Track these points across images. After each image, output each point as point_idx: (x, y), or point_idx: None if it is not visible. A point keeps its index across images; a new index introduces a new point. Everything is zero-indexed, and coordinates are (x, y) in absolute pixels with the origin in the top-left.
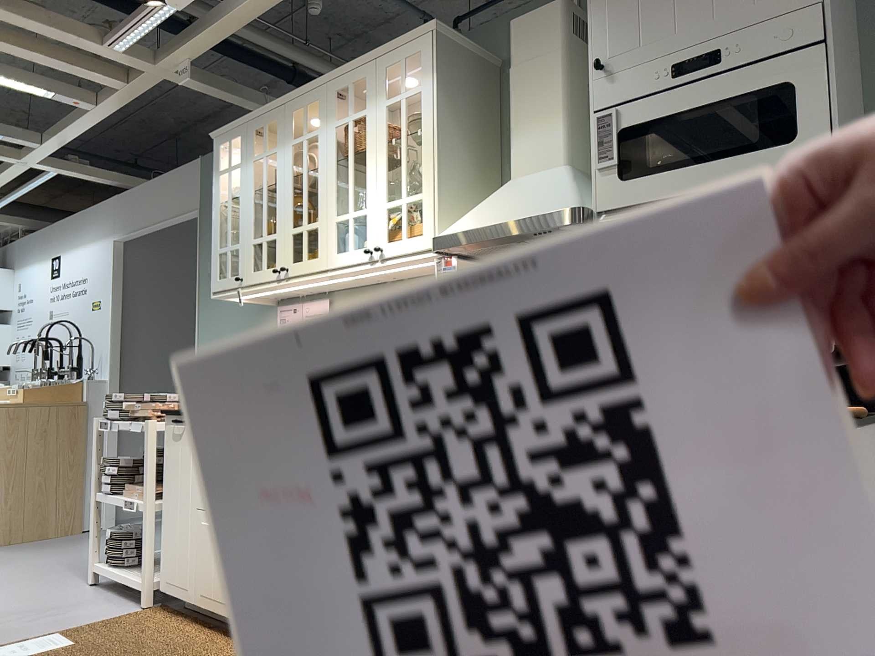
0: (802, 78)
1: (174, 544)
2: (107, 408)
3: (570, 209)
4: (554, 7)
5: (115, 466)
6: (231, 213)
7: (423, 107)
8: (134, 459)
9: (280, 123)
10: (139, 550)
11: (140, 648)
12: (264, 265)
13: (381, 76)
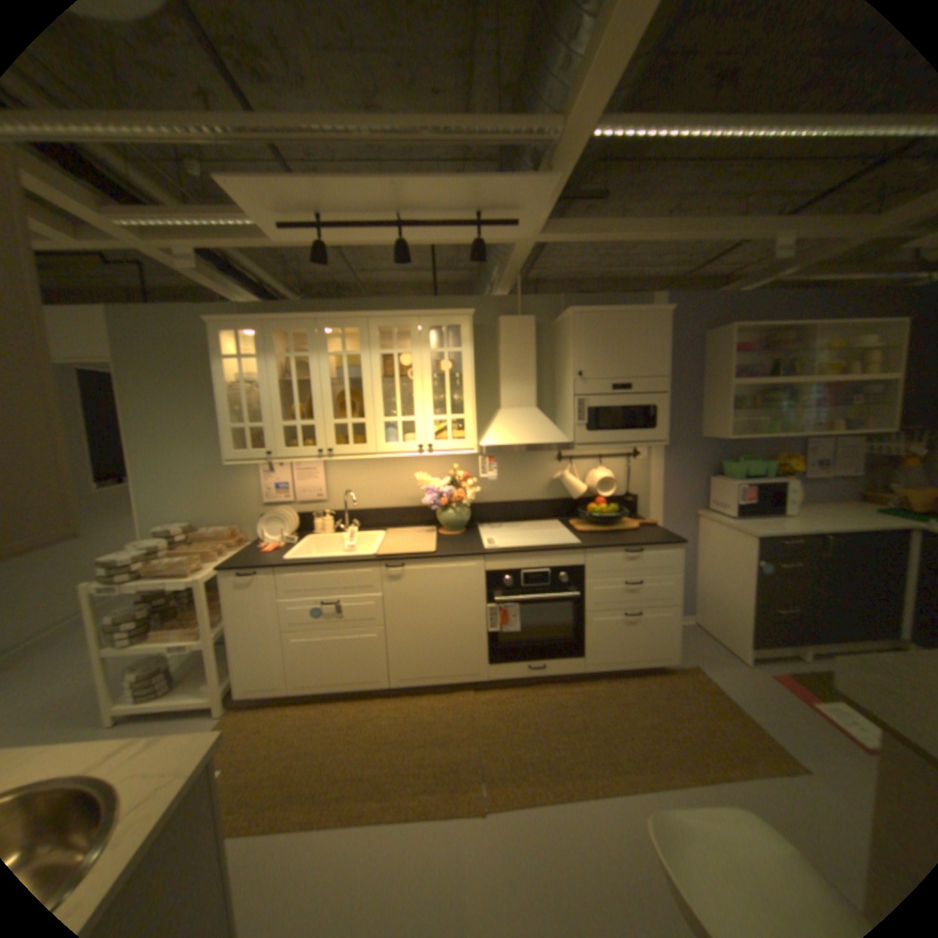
0: (662, 405)
1: (254, 663)
2: (101, 574)
3: (569, 444)
4: (532, 319)
5: (132, 623)
6: (240, 394)
7: (465, 363)
8: (140, 610)
9: (311, 333)
10: (167, 680)
11: (285, 743)
12: (302, 445)
13: (426, 330)
